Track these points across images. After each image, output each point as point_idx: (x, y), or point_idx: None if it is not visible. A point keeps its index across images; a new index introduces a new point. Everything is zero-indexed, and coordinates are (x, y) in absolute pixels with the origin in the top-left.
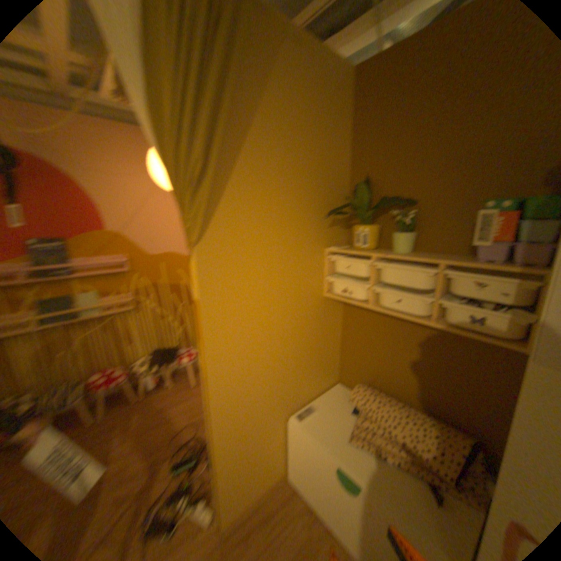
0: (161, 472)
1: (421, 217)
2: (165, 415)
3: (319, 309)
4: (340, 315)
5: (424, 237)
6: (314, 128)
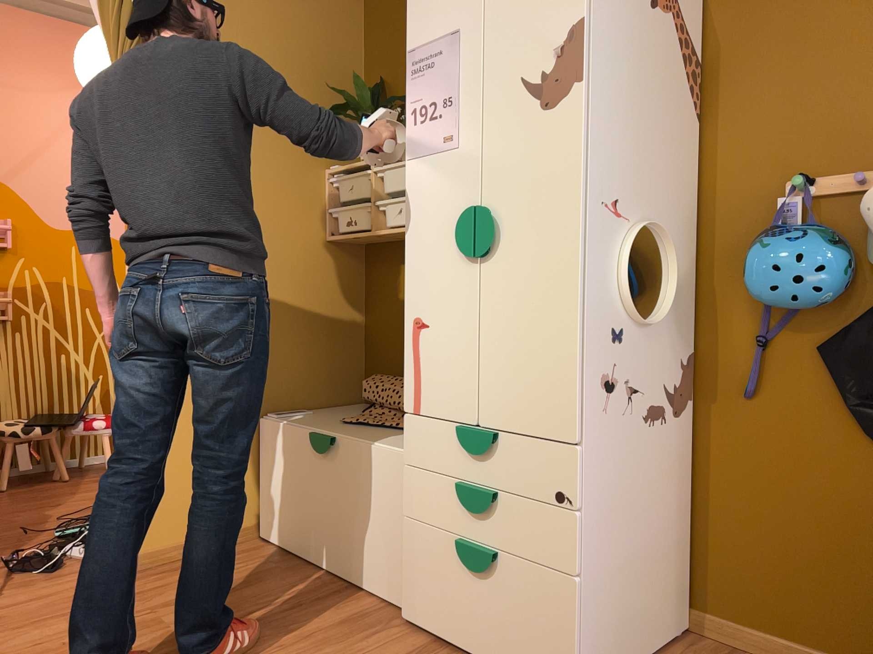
0: (40, 535)
1: None
2: (52, 499)
3: (318, 258)
4: (359, 283)
5: None
6: (303, 16)
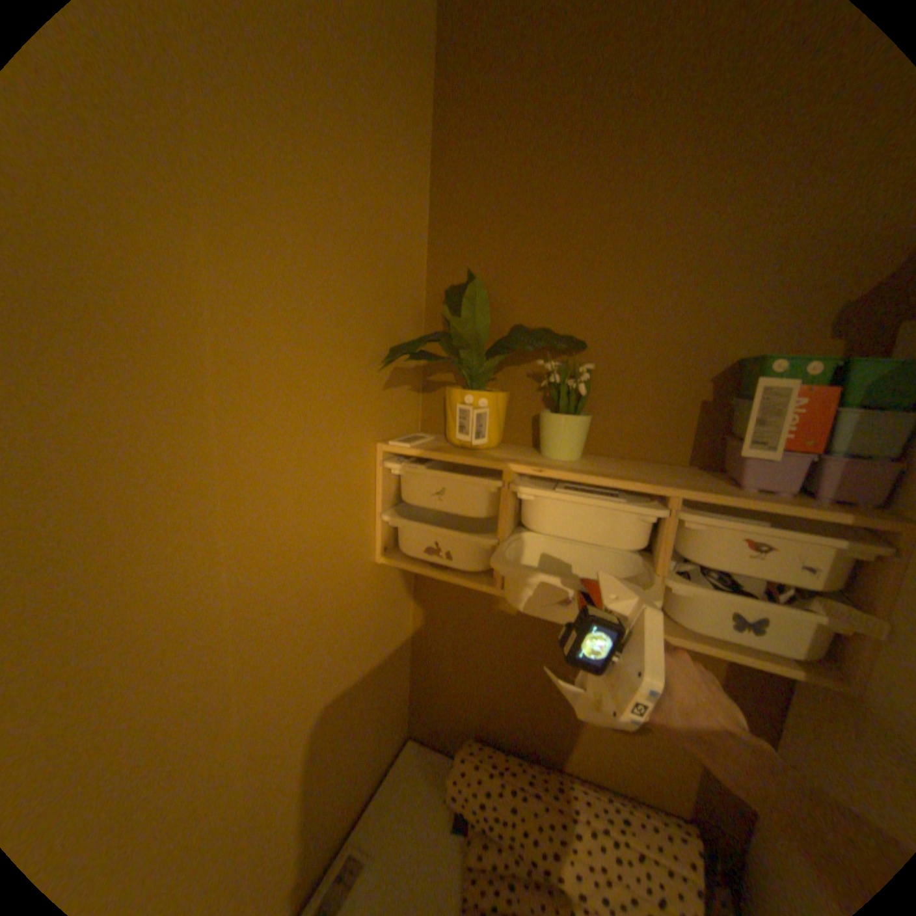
0: None
1: (596, 378)
2: None
3: (366, 597)
4: (410, 590)
5: (601, 423)
6: (347, 94)
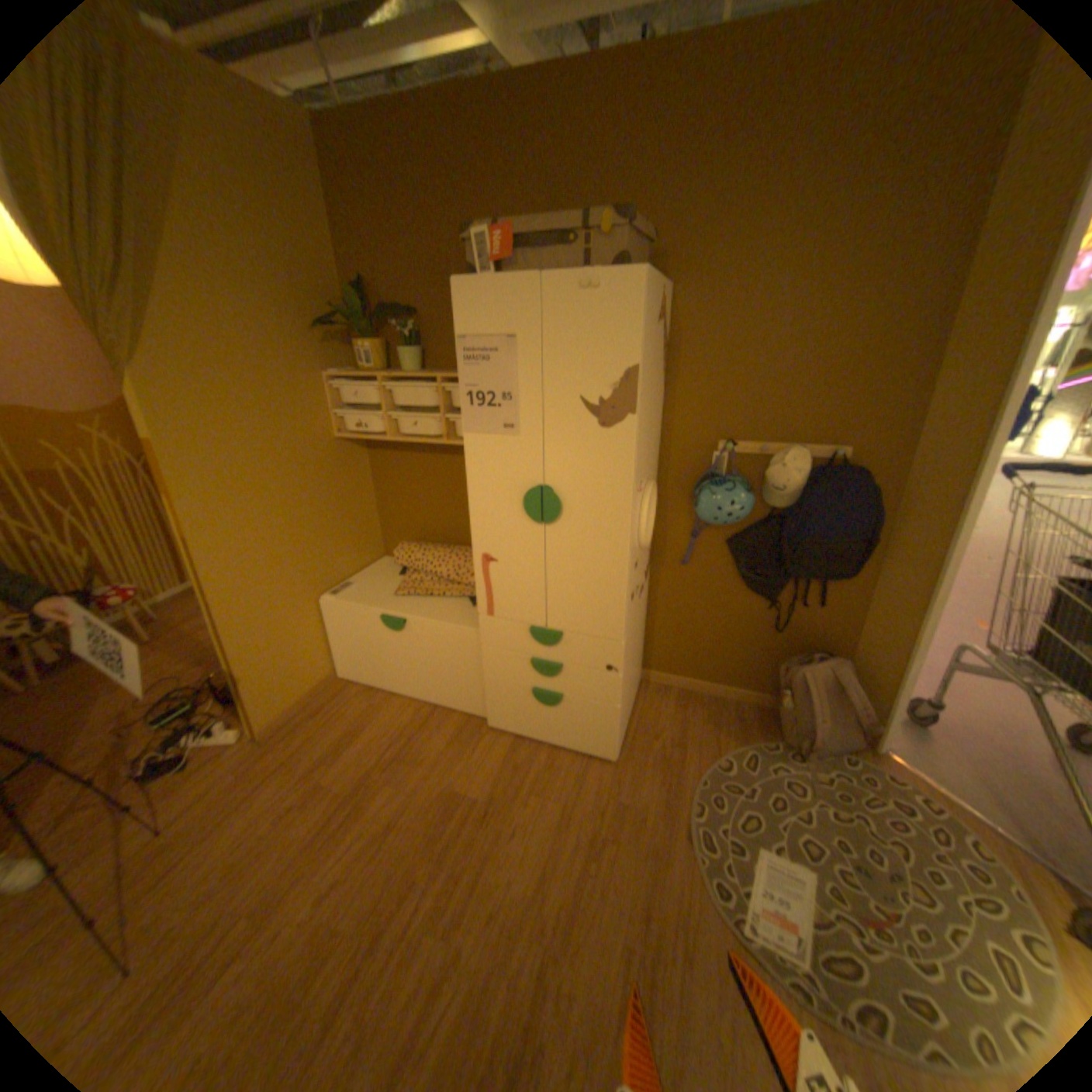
0: (133, 734)
1: (424, 330)
2: (105, 686)
3: (331, 456)
4: (366, 466)
5: (431, 354)
6: (266, 206)
